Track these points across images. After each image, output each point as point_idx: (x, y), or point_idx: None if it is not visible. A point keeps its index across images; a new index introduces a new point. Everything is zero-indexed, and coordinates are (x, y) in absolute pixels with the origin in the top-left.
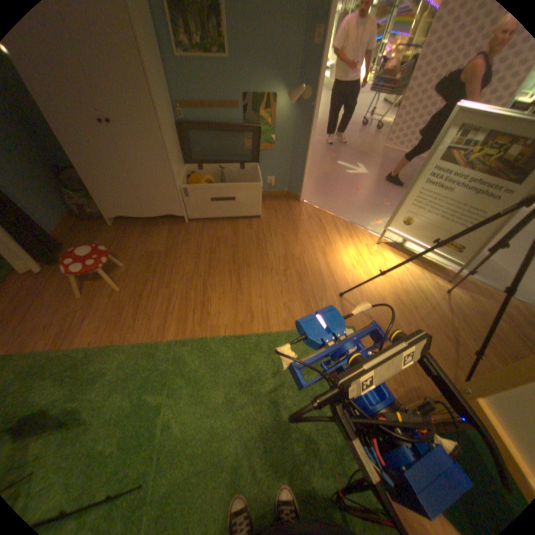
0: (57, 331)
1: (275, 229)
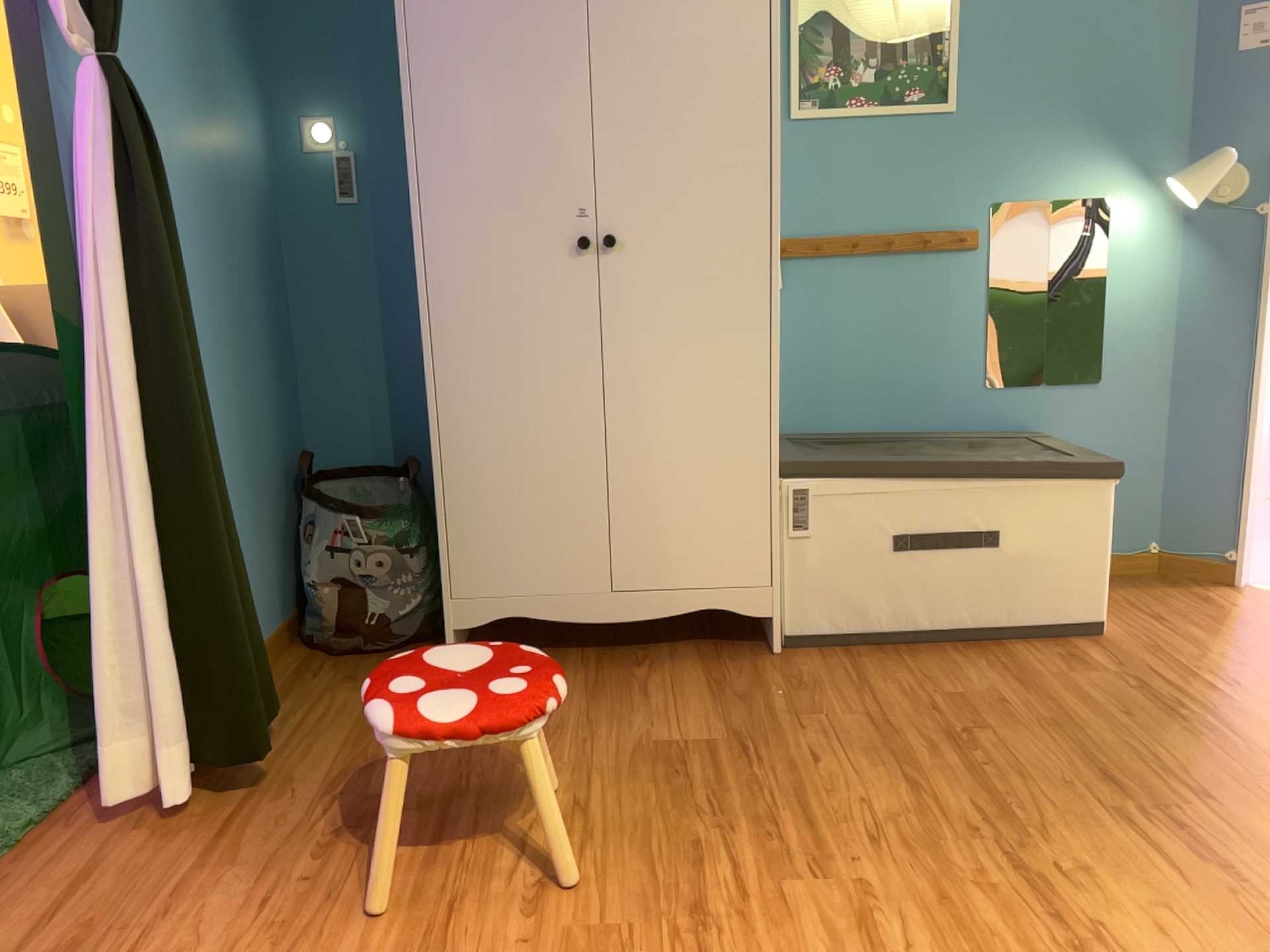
0: None
1: (1212, 671)
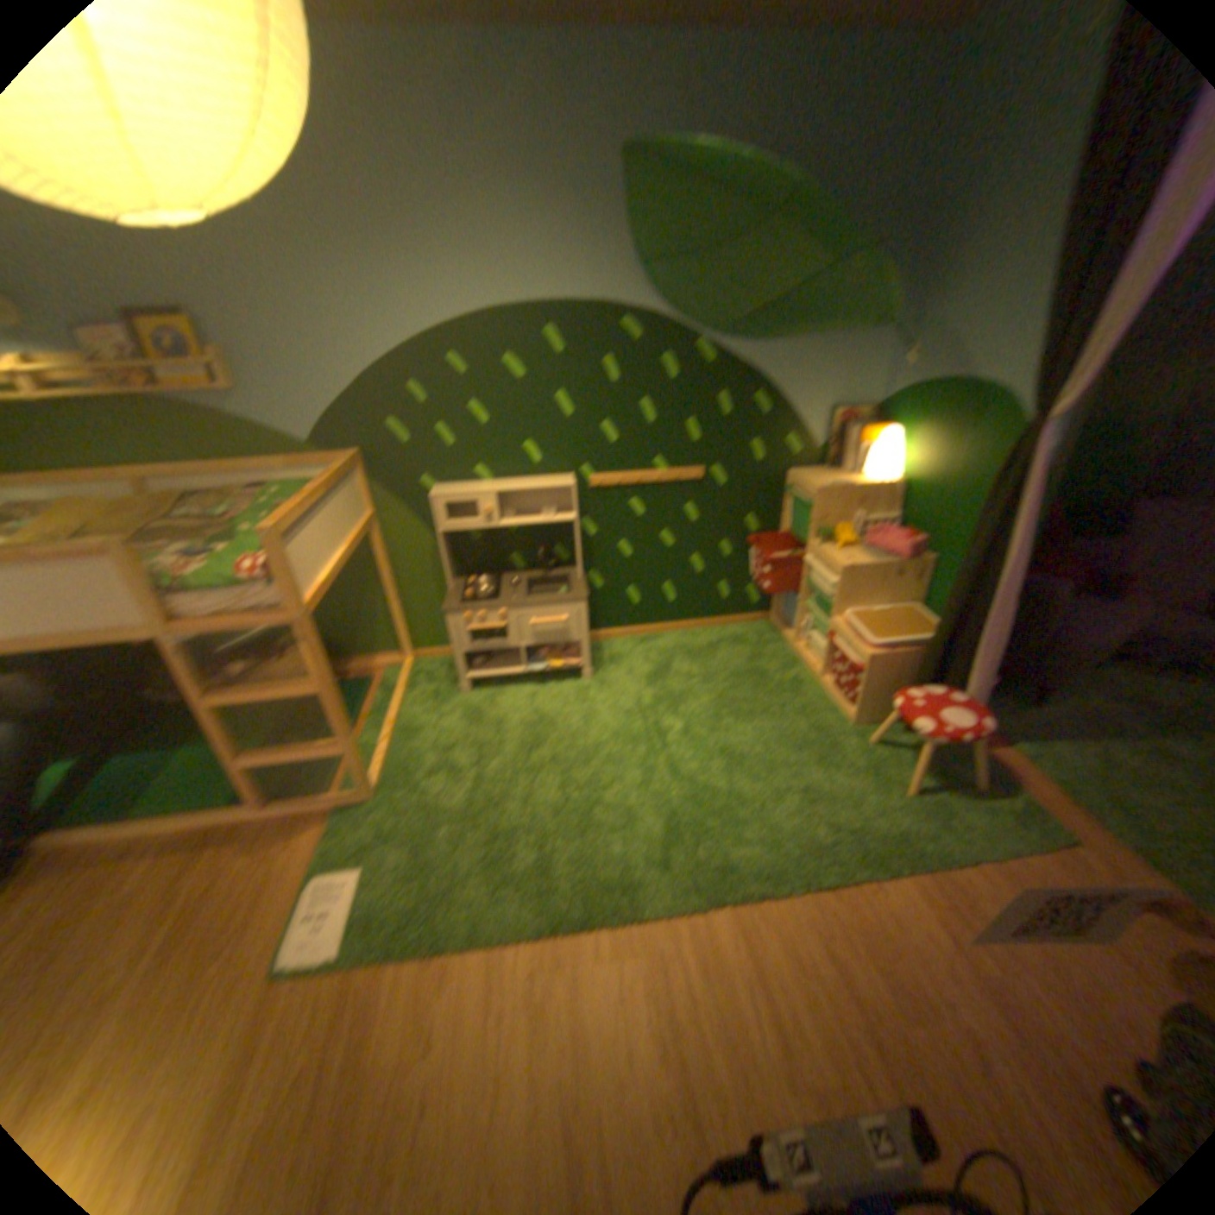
0: (978, 917)
1: None
